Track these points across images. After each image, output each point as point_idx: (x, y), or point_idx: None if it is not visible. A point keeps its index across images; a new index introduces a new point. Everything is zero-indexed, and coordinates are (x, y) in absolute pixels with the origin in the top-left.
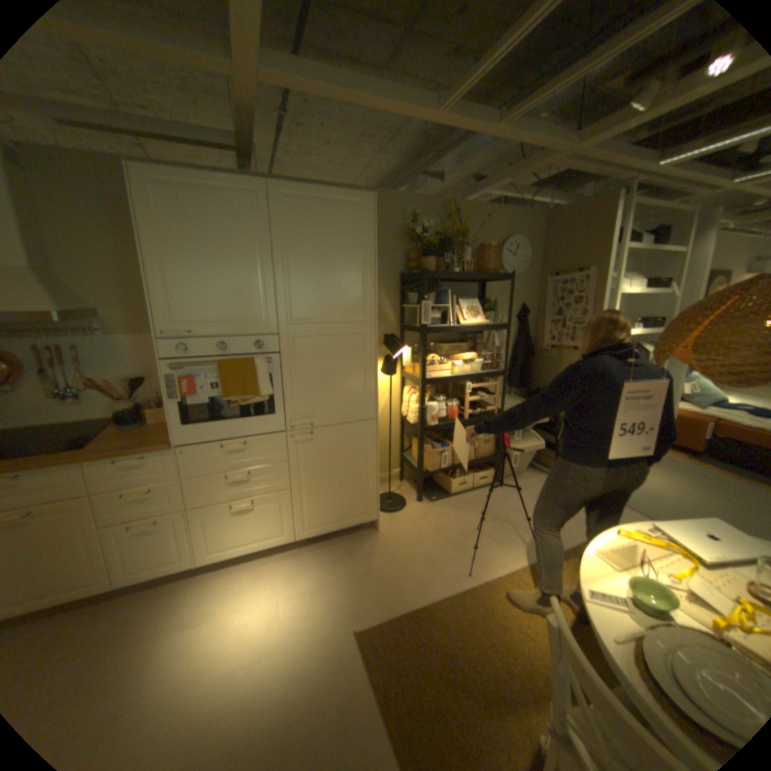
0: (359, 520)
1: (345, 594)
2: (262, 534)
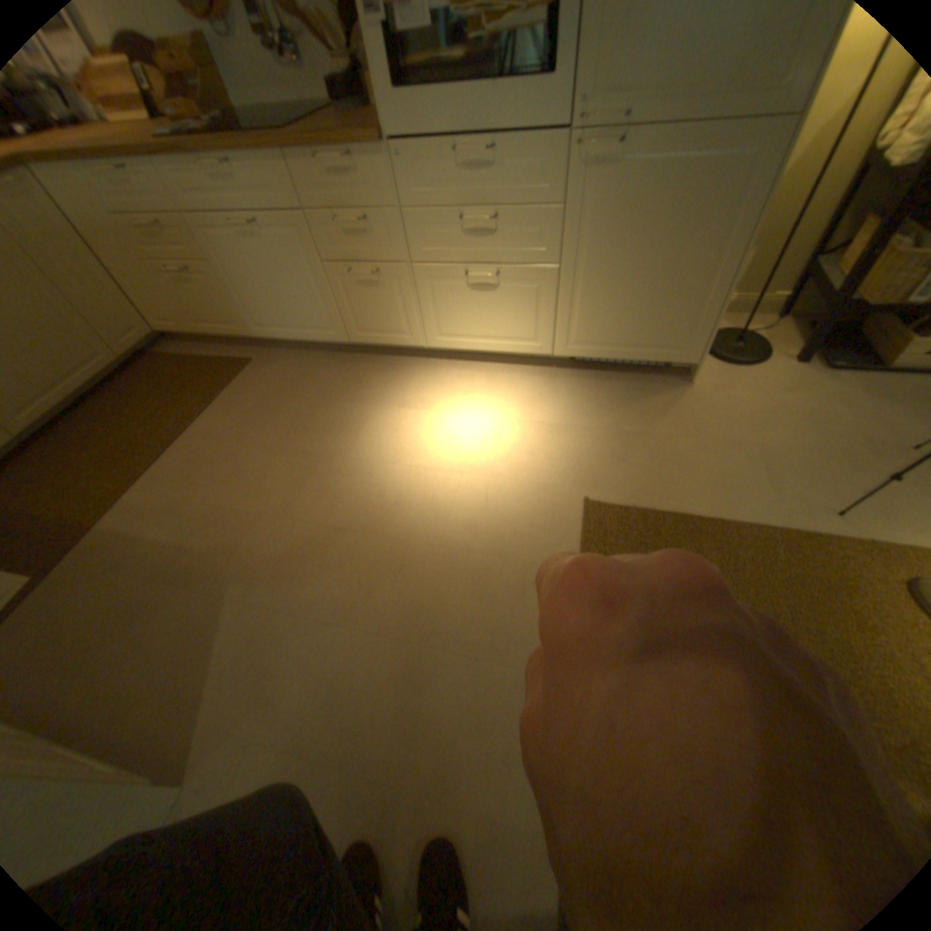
0: (665, 353)
1: (598, 447)
2: (508, 327)
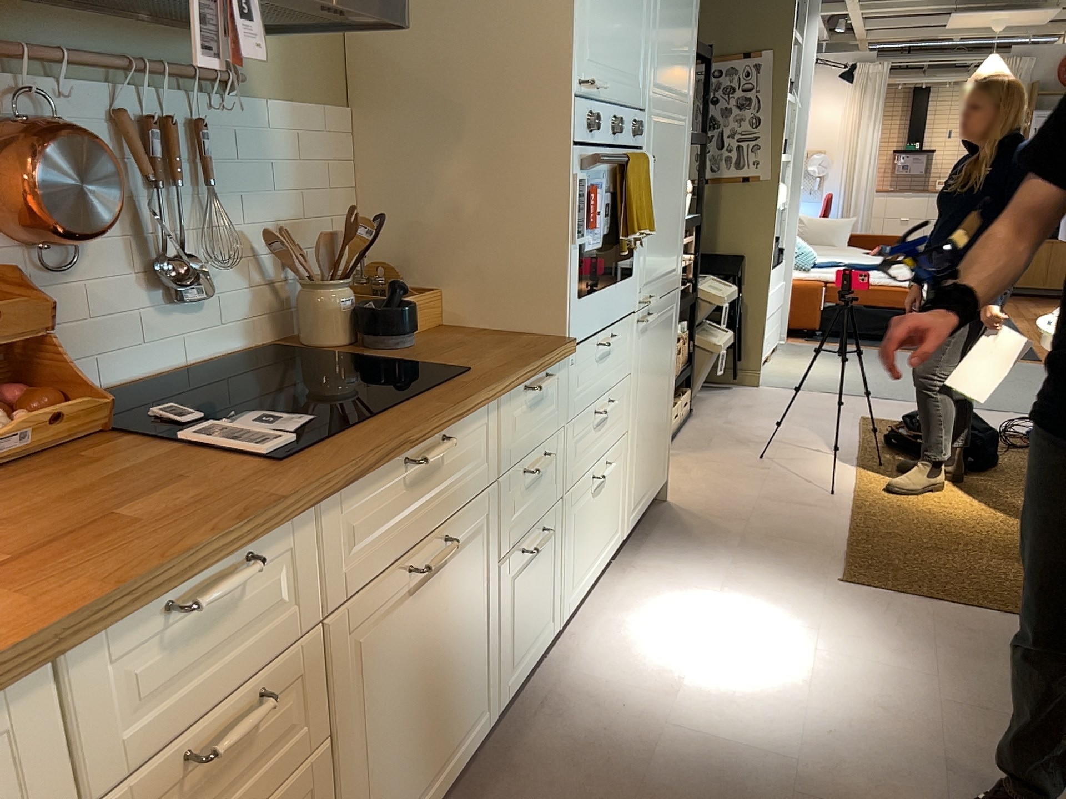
0: (659, 482)
1: (762, 562)
2: (608, 528)
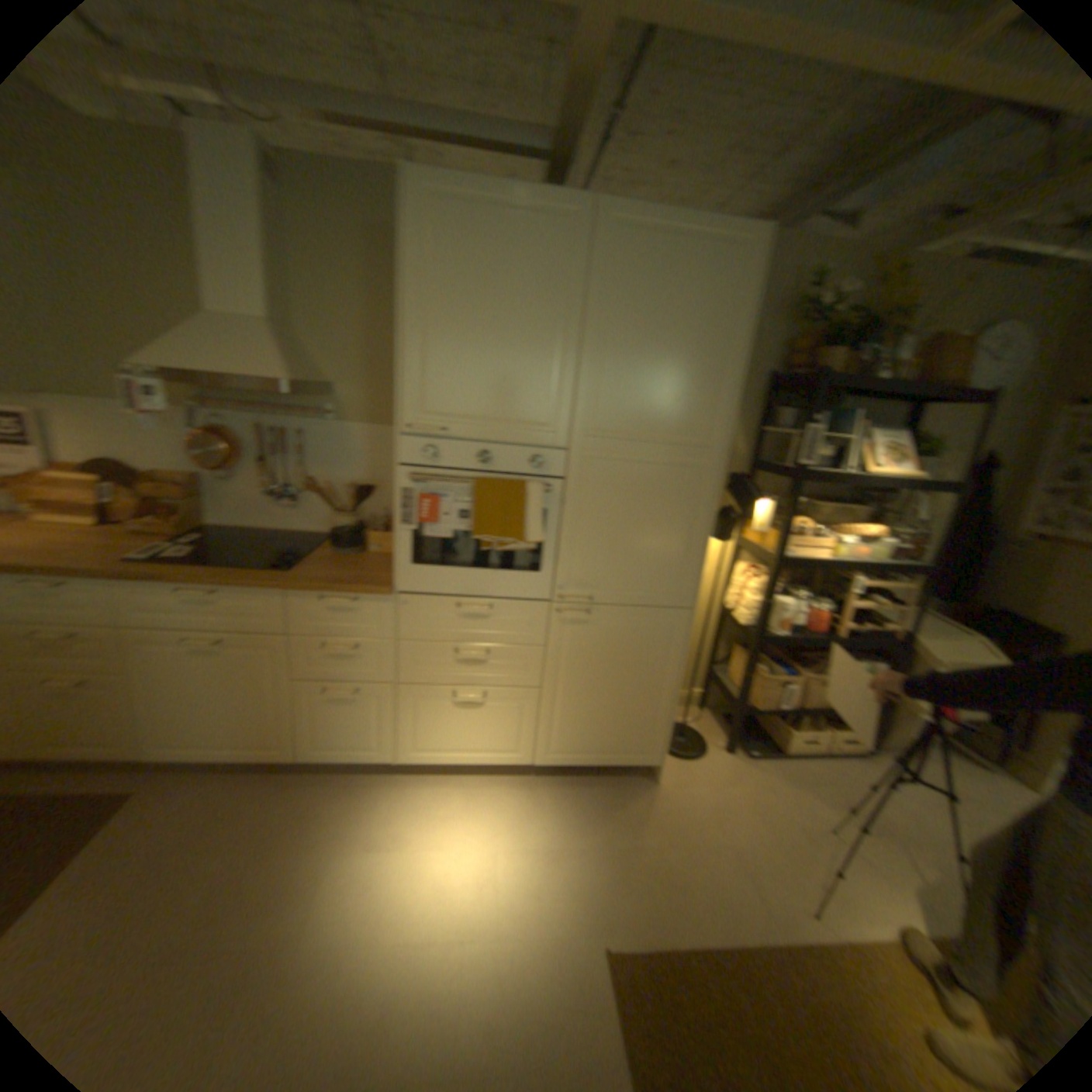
0: (631, 759)
1: (597, 876)
2: (488, 742)
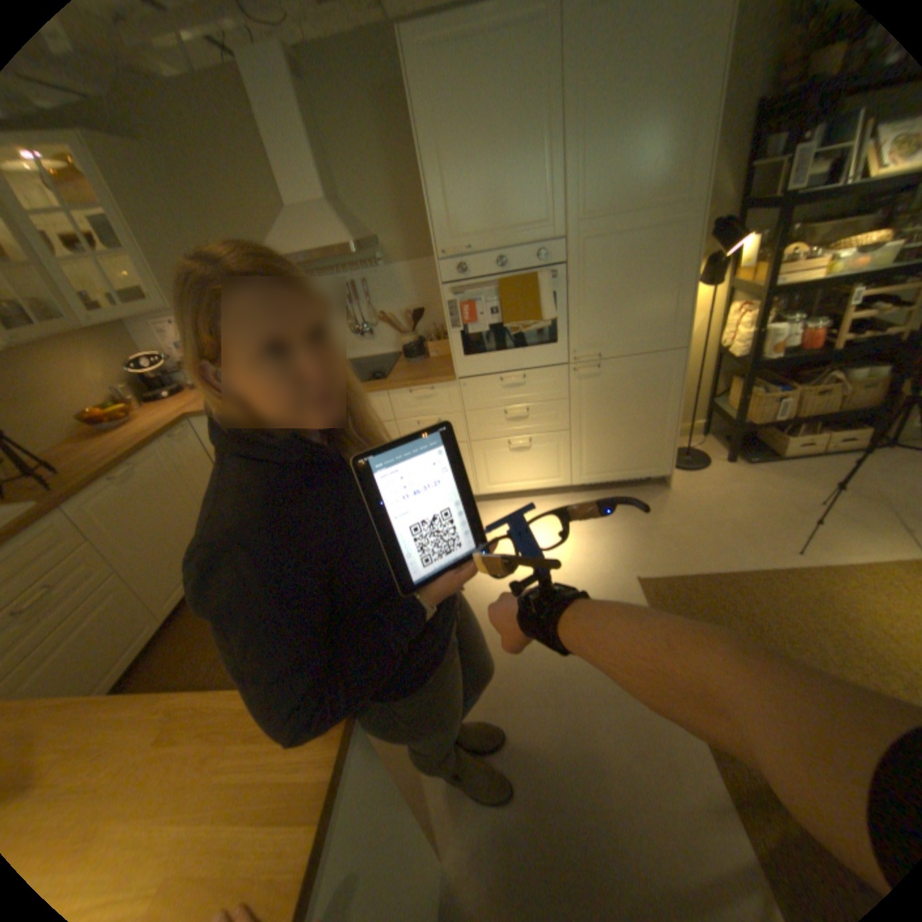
0: (646, 473)
1: (628, 542)
2: (538, 472)
